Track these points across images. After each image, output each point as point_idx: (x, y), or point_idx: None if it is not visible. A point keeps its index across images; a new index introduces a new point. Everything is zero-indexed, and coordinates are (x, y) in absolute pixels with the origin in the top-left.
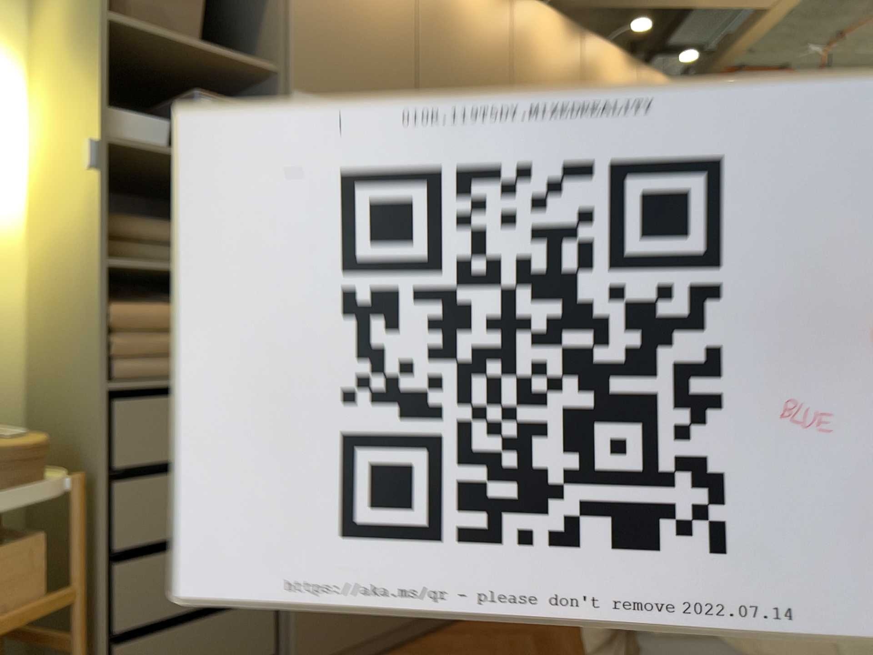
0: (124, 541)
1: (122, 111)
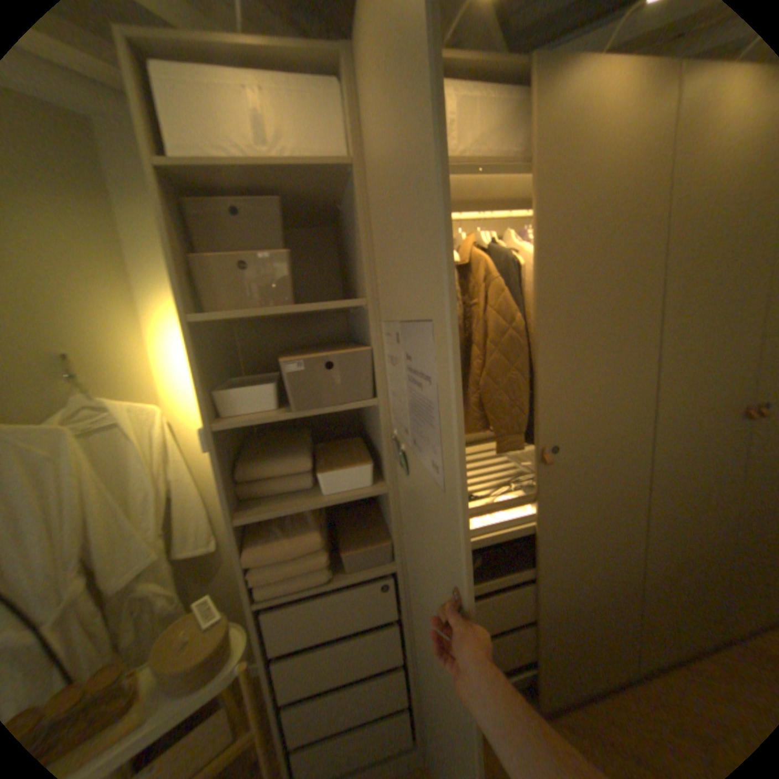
0: (287, 696)
1: (227, 393)
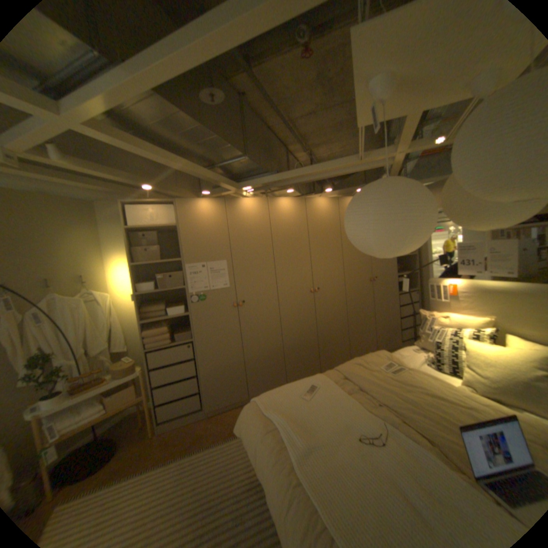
0: (154, 385)
1: (139, 285)
